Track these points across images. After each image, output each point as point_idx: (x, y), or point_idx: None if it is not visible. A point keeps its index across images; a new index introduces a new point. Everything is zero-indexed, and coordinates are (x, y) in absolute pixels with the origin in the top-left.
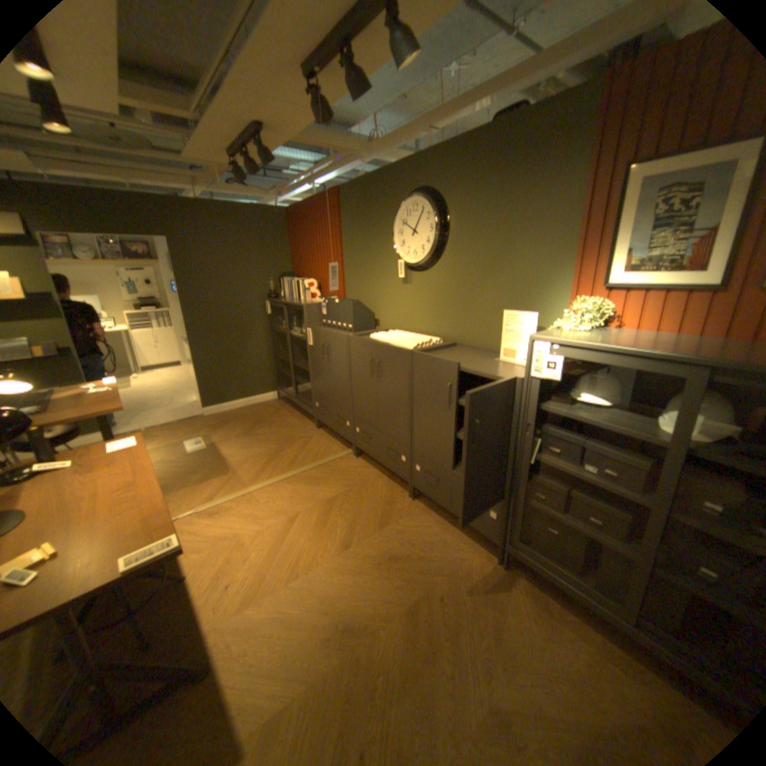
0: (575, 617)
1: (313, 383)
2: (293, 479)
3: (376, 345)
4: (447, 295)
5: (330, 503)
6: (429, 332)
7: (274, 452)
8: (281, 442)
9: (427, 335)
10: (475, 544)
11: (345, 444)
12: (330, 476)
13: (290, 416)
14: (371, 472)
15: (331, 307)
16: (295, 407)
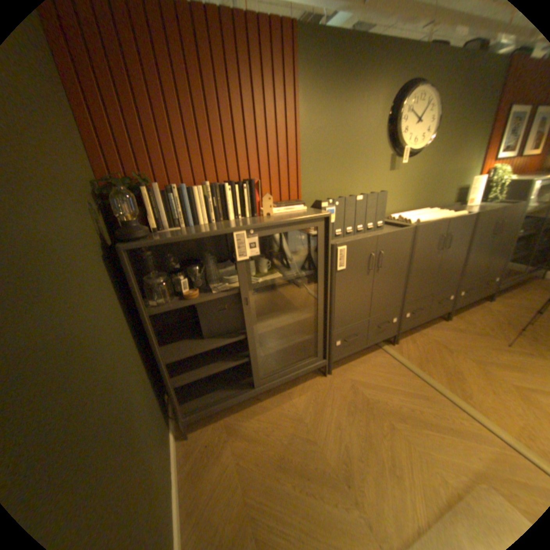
0: (509, 293)
1: (334, 320)
2: (460, 395)
3: (450, 221)
4: (427, 174)
5: (485, 364)
6: (409, 208)
7: (404, 424)
8: (369, 417)
9: (407, 211)
10: (480, 306)
11: (369, 352)
12: (440, 364)
13: (275, 412)
14: (420, 337)
15: (344, 209)
16: (241, 408)
